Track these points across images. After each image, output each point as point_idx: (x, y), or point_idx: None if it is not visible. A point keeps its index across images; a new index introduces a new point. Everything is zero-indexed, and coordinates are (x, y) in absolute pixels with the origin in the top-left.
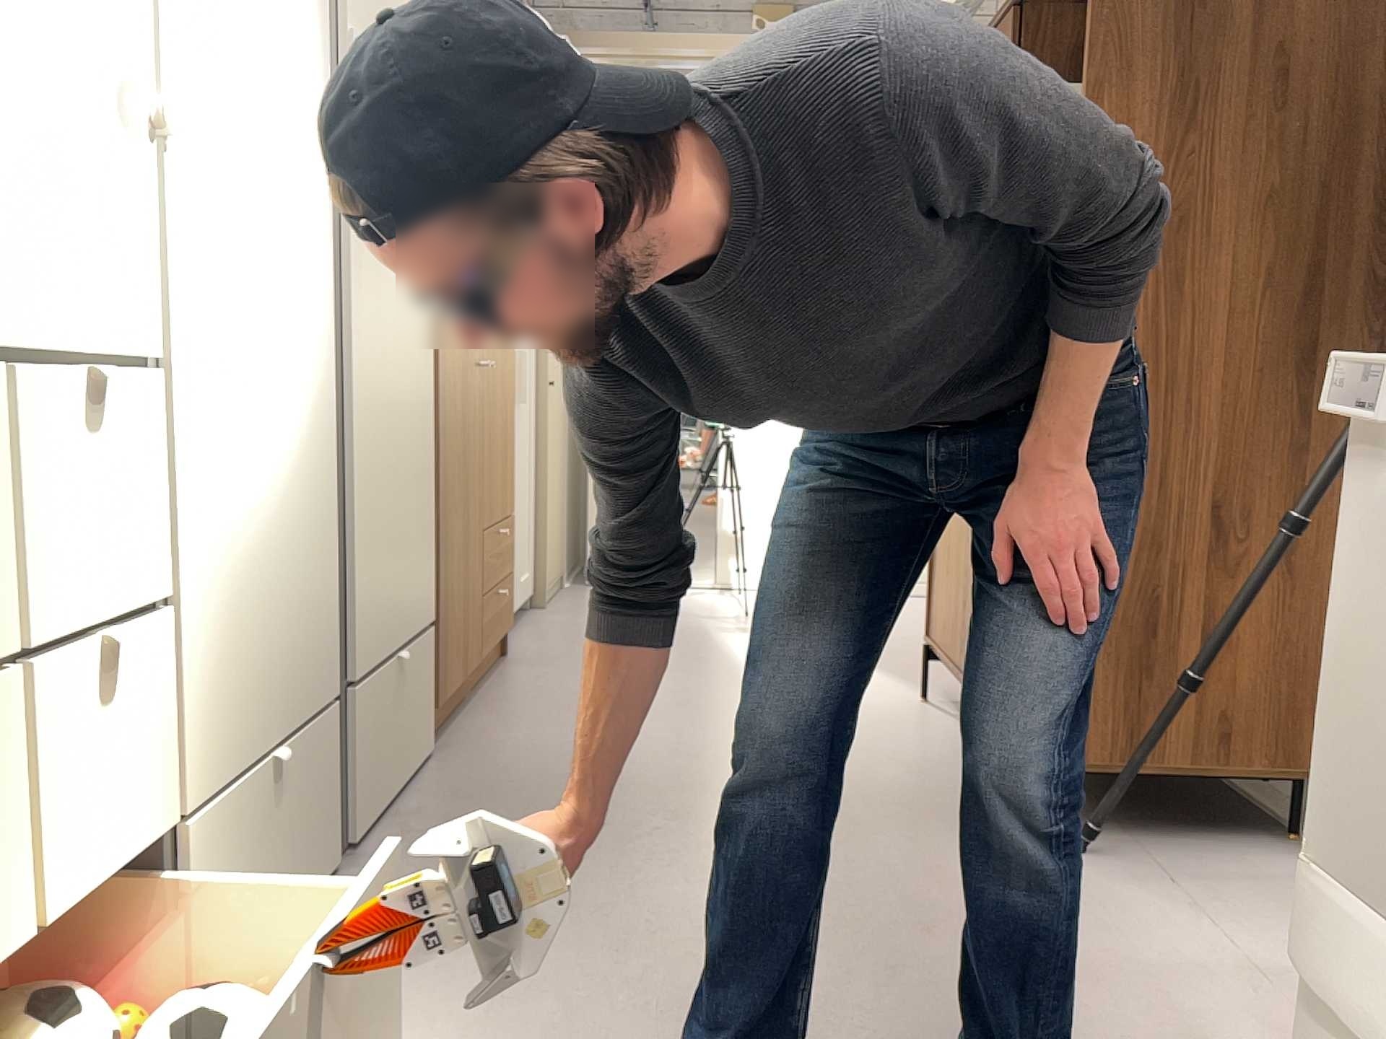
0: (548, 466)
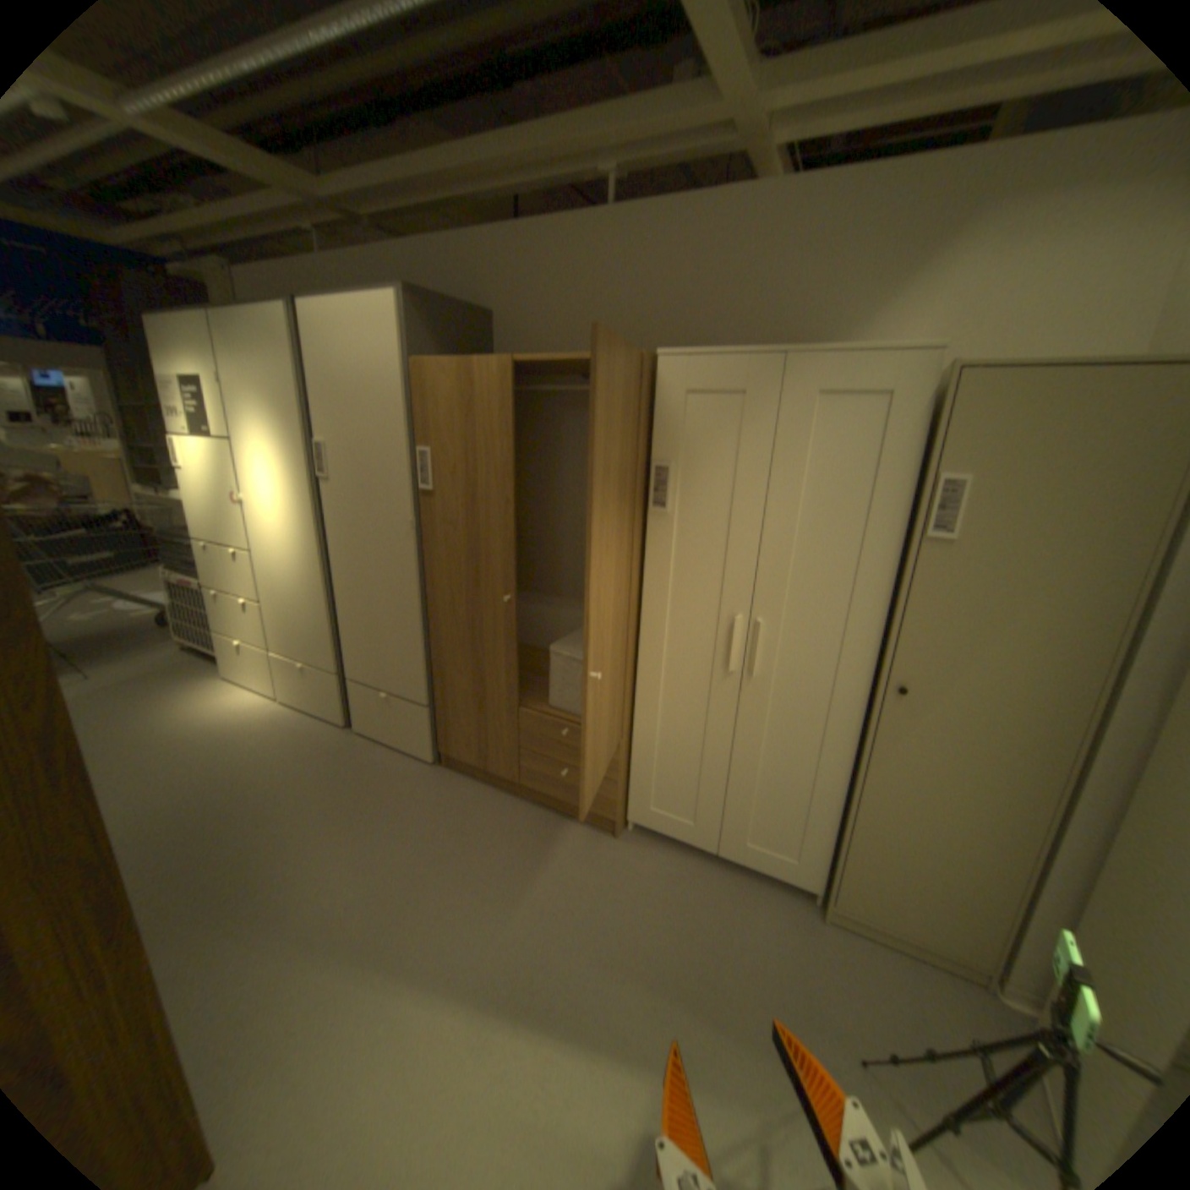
0: (872, 787)
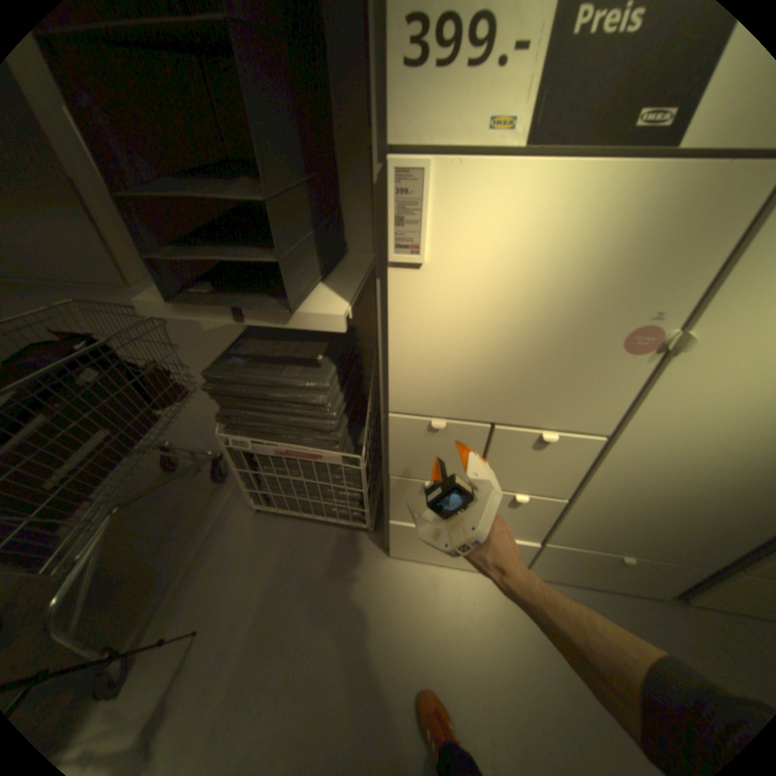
0: None
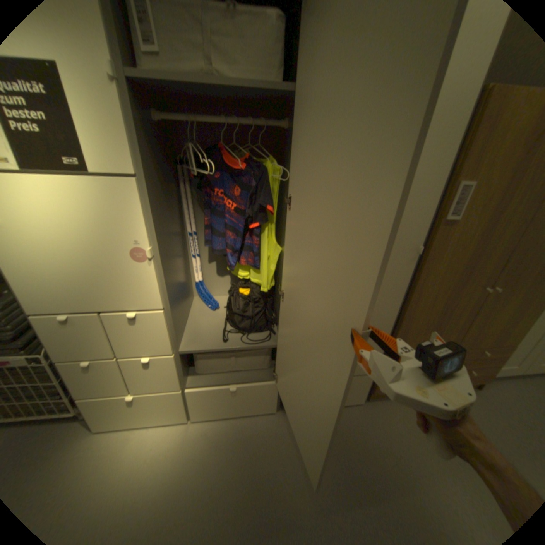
0: None
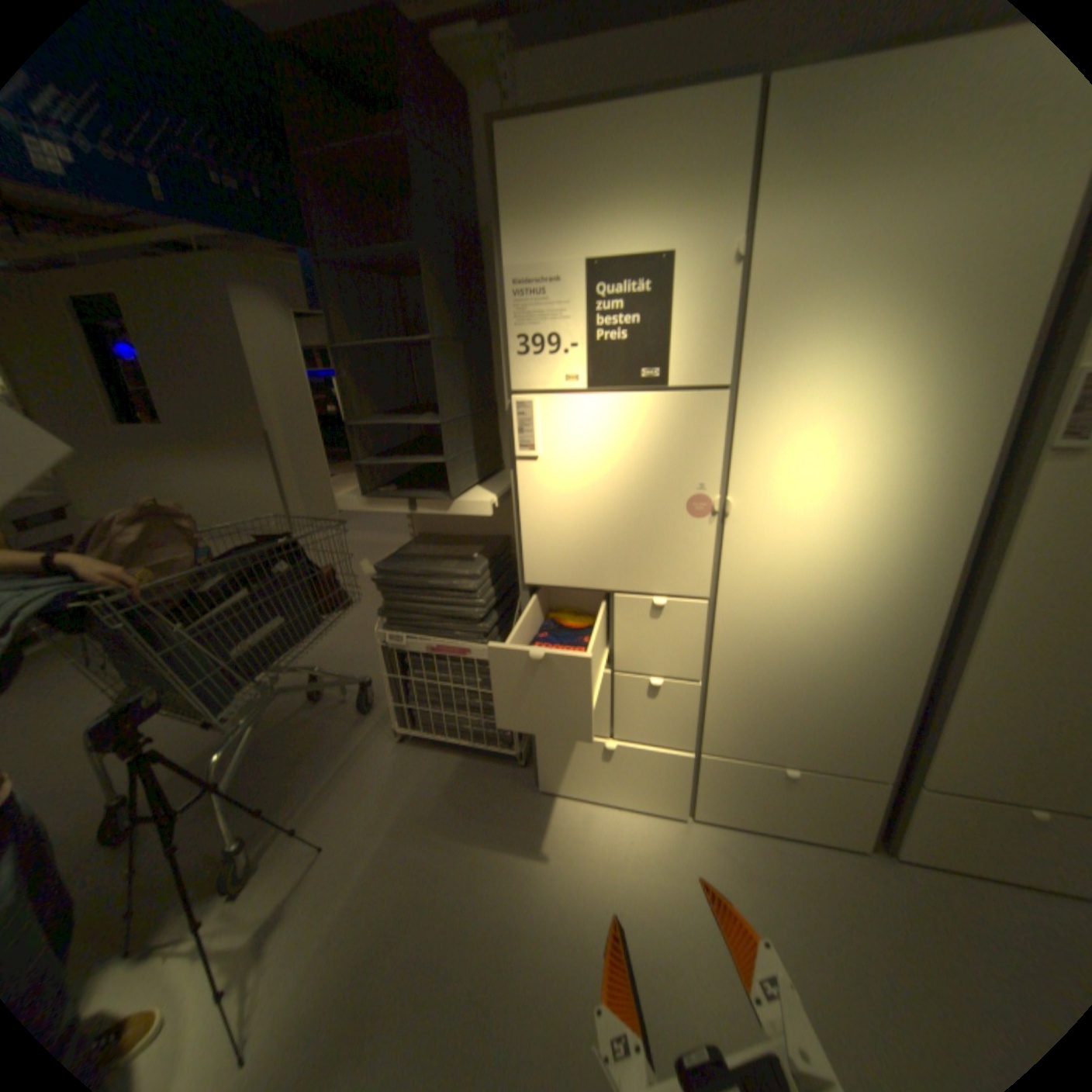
0: None
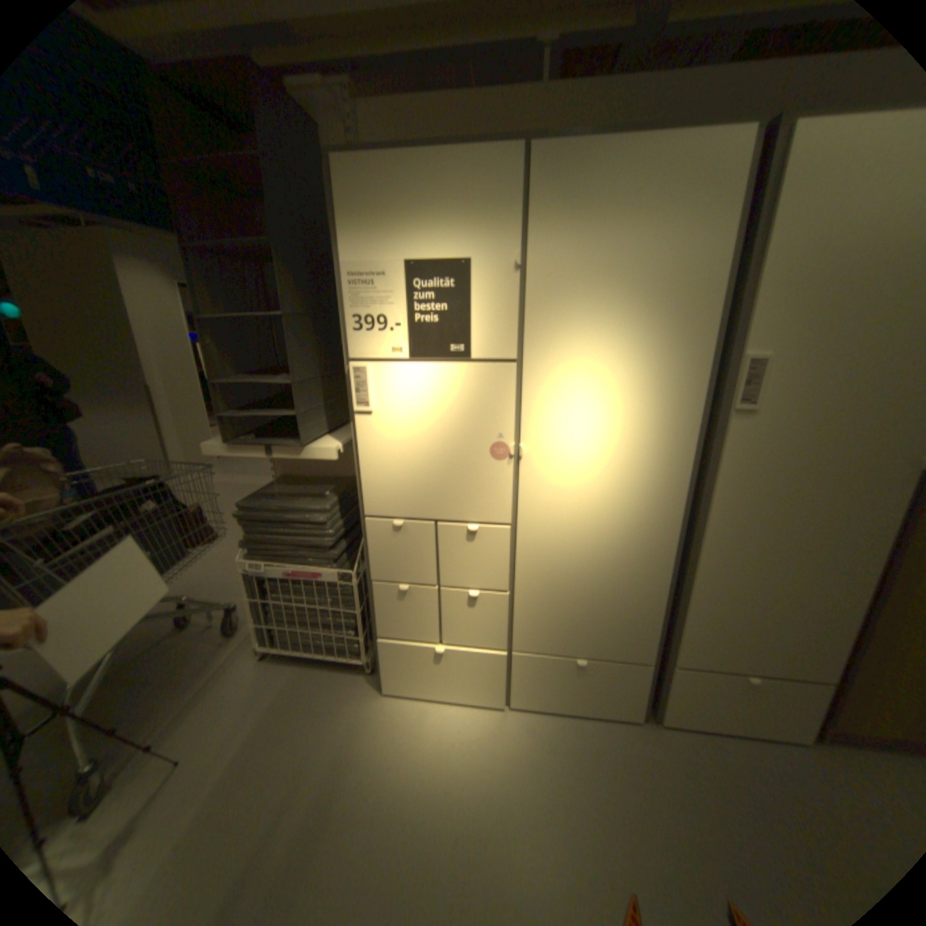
0: None
